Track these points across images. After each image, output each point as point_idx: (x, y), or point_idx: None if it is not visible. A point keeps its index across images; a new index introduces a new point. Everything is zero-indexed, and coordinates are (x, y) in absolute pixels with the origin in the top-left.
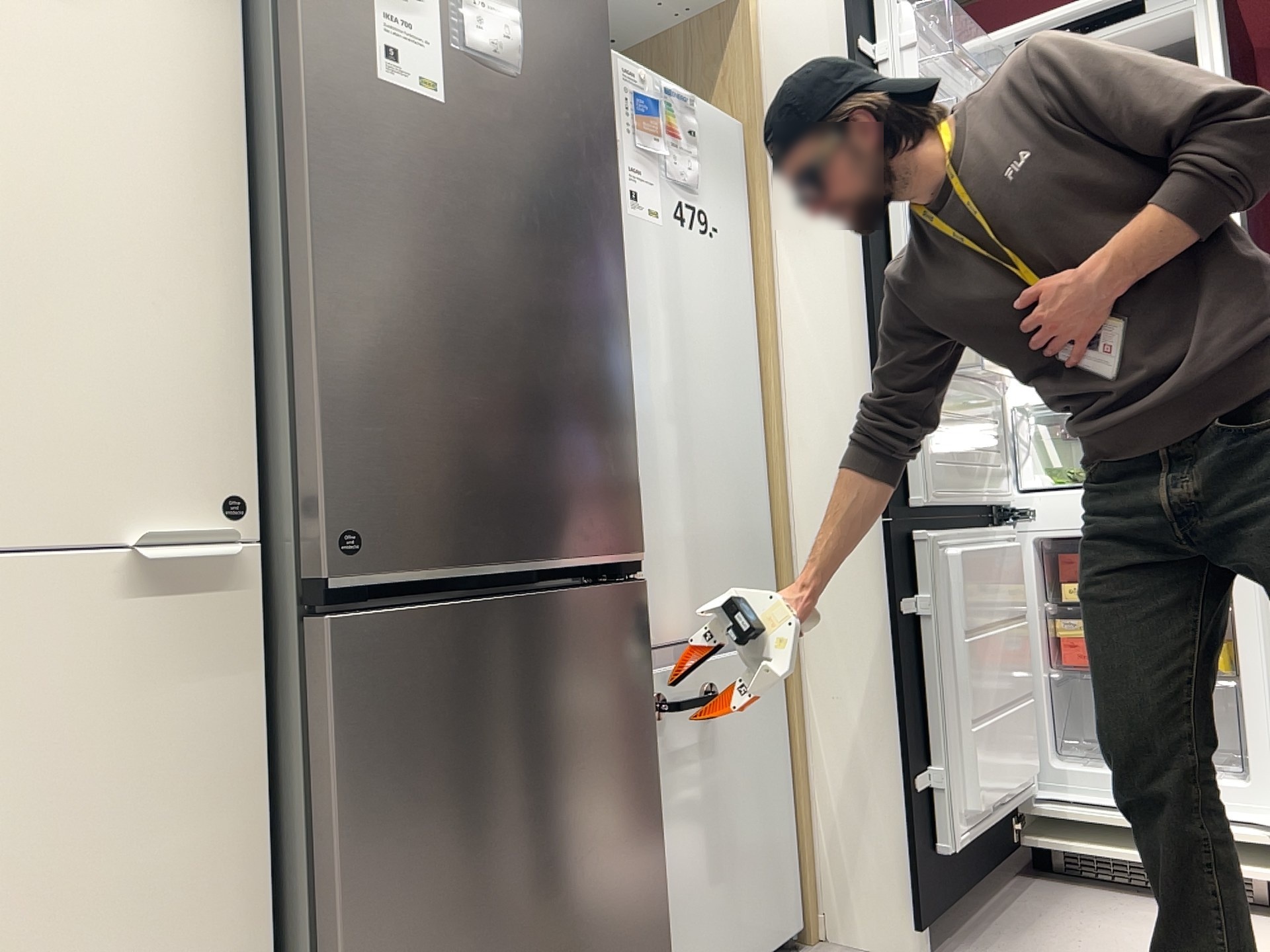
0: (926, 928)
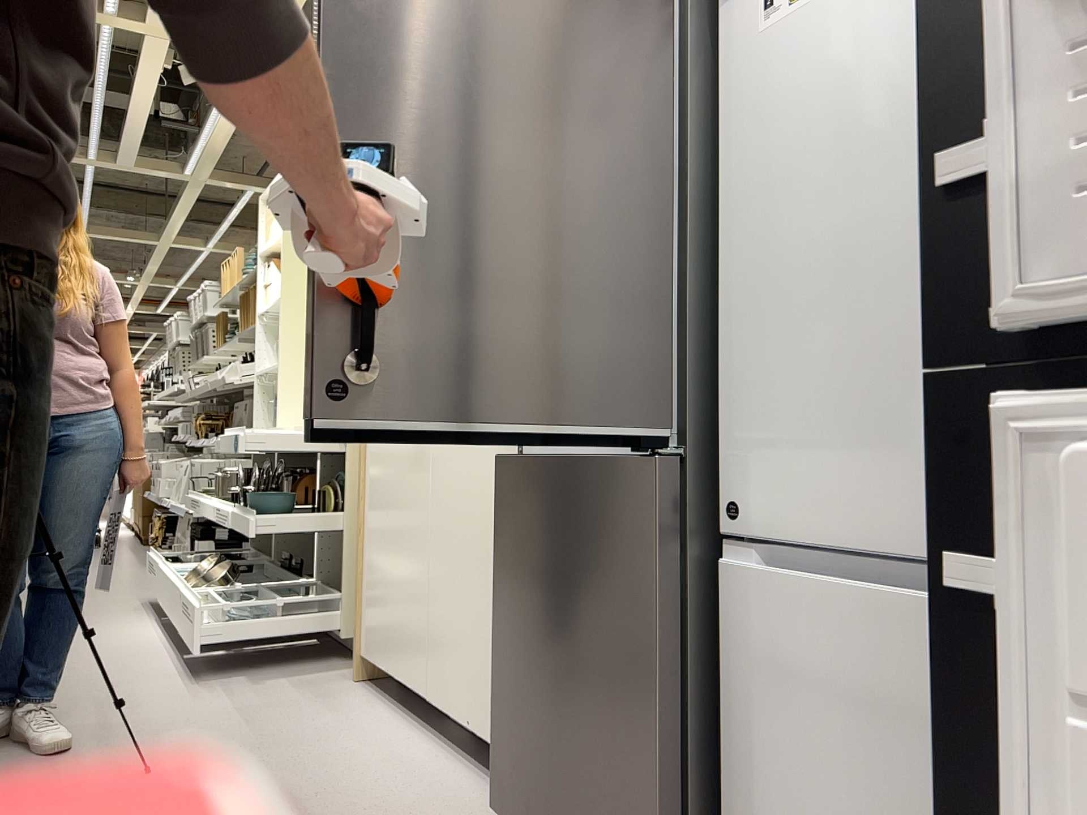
0: None
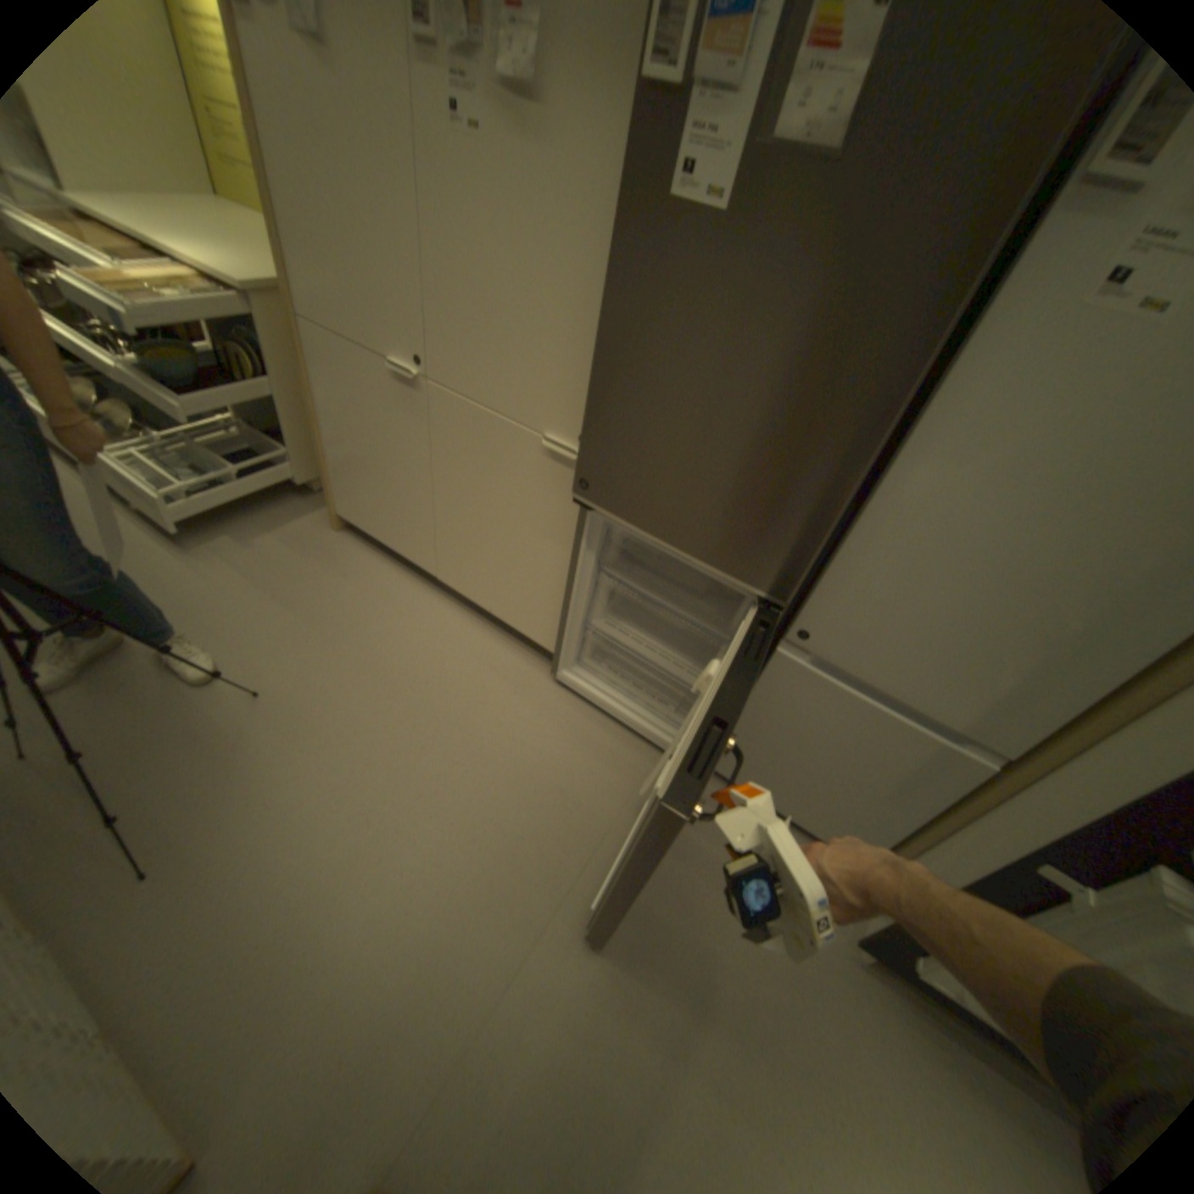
0: (874, 954)
